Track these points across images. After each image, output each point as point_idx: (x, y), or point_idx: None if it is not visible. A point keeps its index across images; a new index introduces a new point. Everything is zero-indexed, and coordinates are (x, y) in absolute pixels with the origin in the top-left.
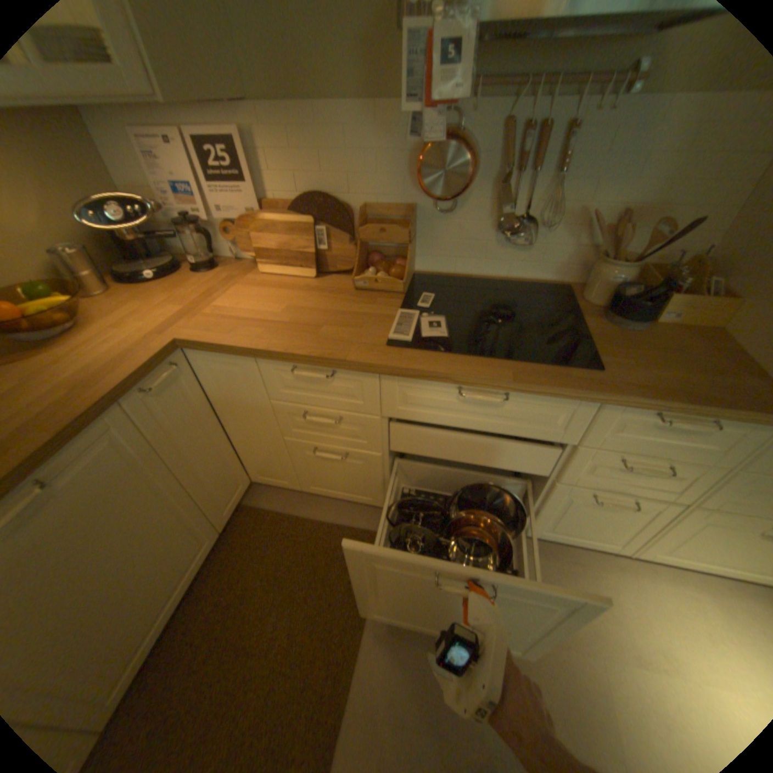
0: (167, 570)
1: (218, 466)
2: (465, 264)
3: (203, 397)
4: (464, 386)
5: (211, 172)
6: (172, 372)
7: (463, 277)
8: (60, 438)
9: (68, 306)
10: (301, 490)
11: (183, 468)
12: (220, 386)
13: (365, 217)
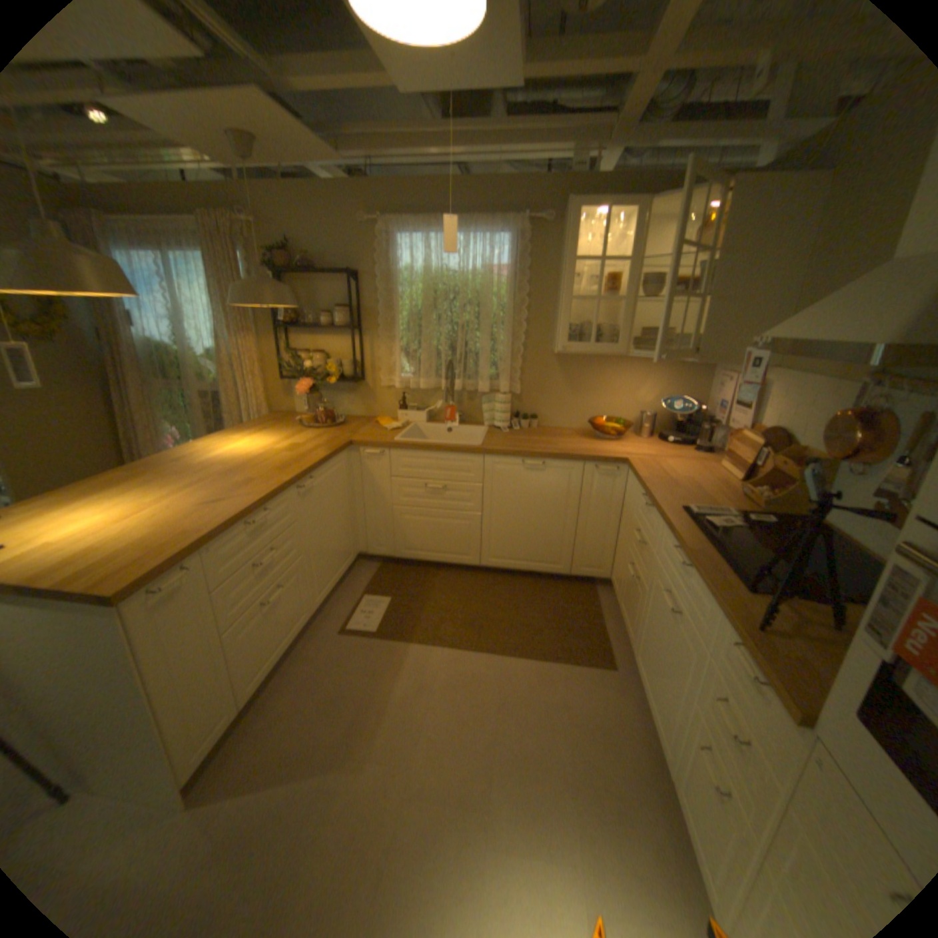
0: (539, 549)
1: (598, 541)
2: (861, 534)
3: (621, 498)
4: (681, 548)
5: (739, 401)
6: (611, 470)
7: (855, 546)
8: (558, 456)
9: (622, 434)
10: (619, 605)
11: (582, 518)
12: (628, 496)
13: (800, 456)
